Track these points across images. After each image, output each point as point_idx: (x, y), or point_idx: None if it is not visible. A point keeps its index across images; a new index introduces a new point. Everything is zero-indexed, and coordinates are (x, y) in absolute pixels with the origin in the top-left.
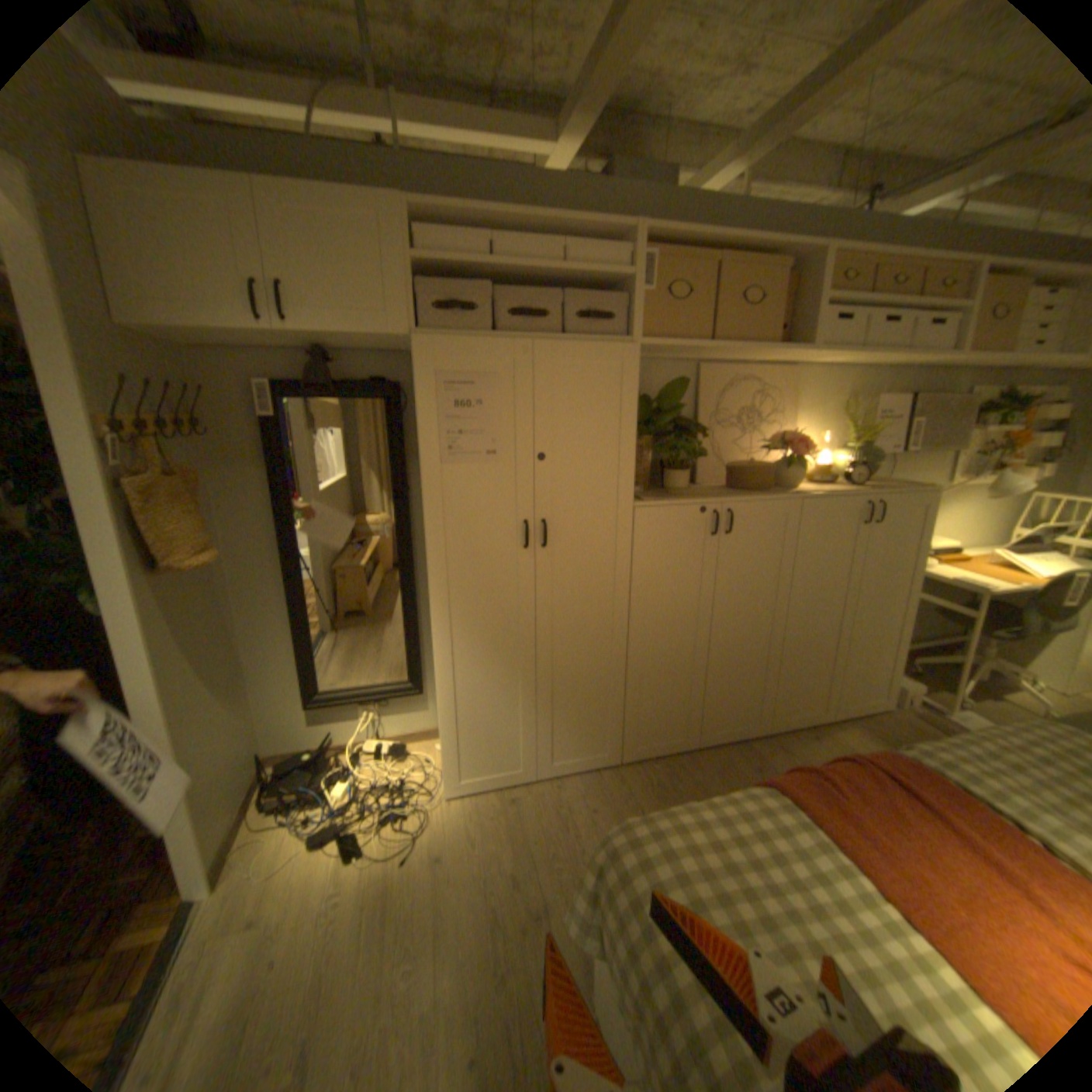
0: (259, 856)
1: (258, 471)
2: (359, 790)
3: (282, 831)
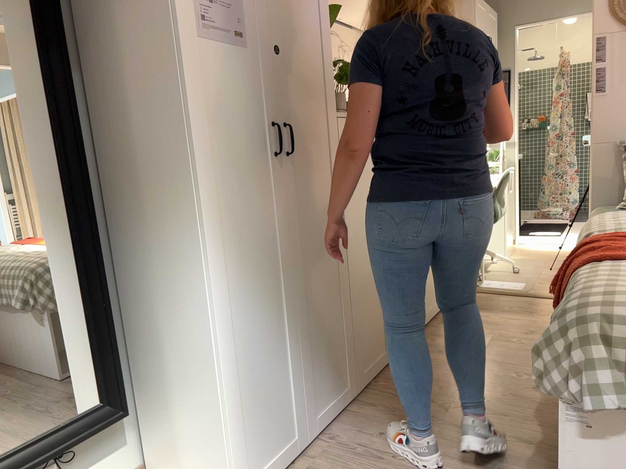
0: None
1: None
2: None
3: None
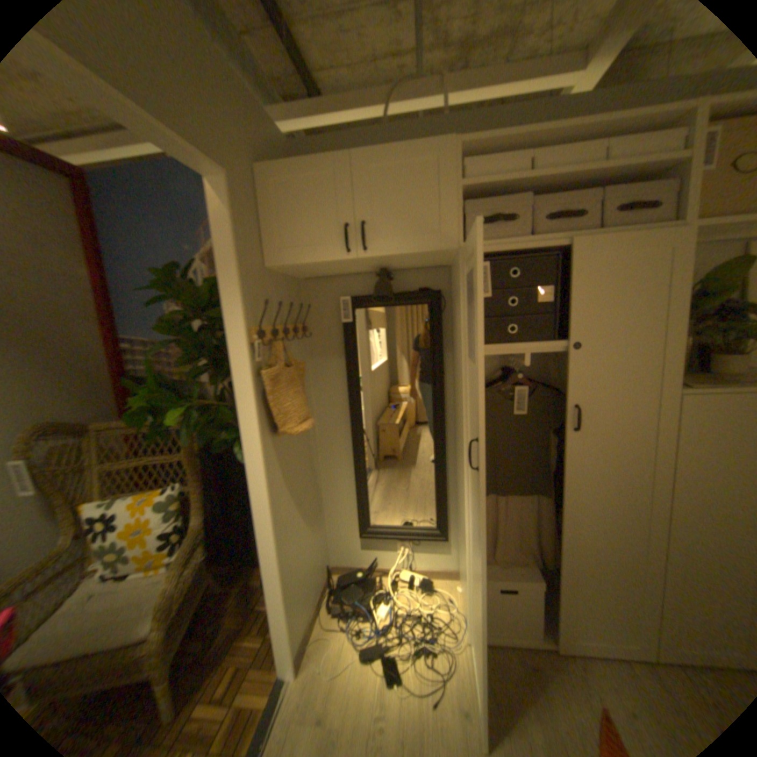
0: (325, 656)
1: (339, 361)
2: (396, 617)
3: (341, 637)
